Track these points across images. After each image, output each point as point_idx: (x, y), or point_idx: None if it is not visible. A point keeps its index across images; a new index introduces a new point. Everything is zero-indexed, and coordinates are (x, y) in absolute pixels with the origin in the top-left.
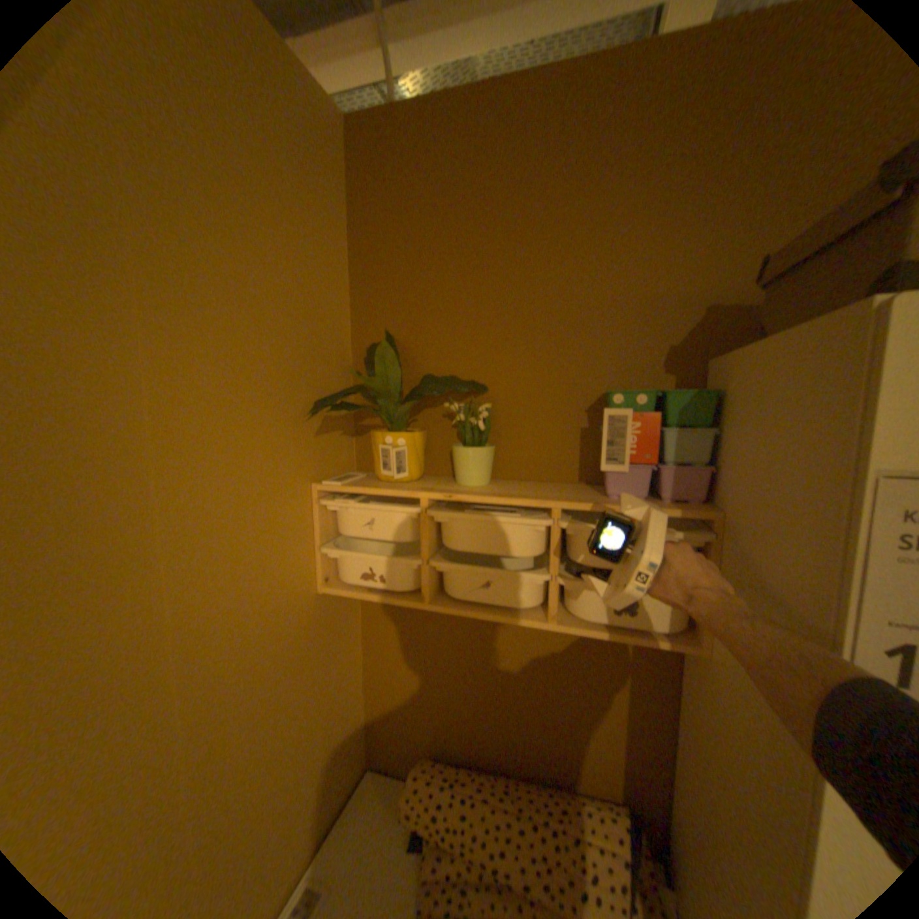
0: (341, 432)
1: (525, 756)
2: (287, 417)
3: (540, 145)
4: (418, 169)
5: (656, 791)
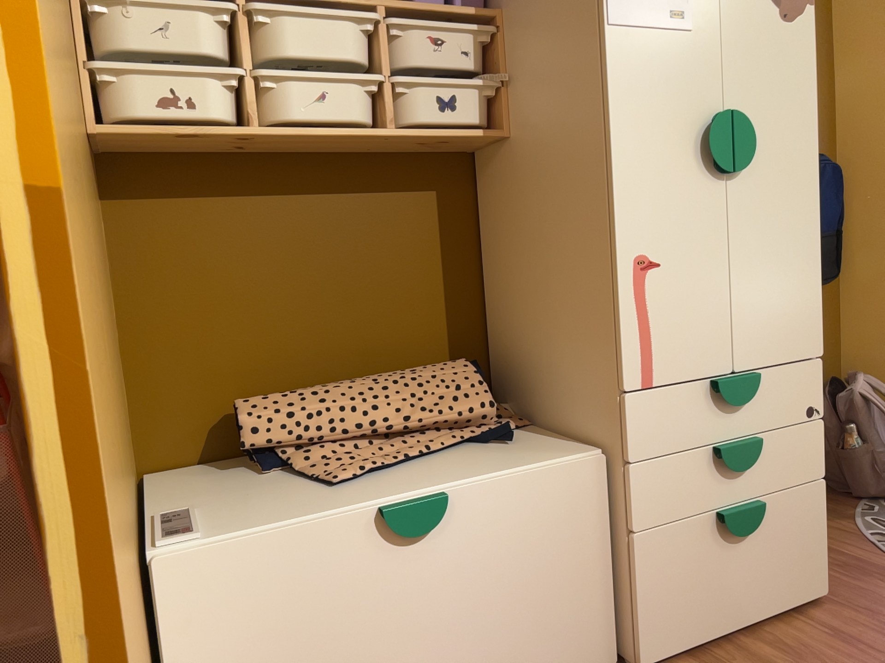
0: None
1: (355, 358)
2: None
3: None
4: None
5: (475, 341)
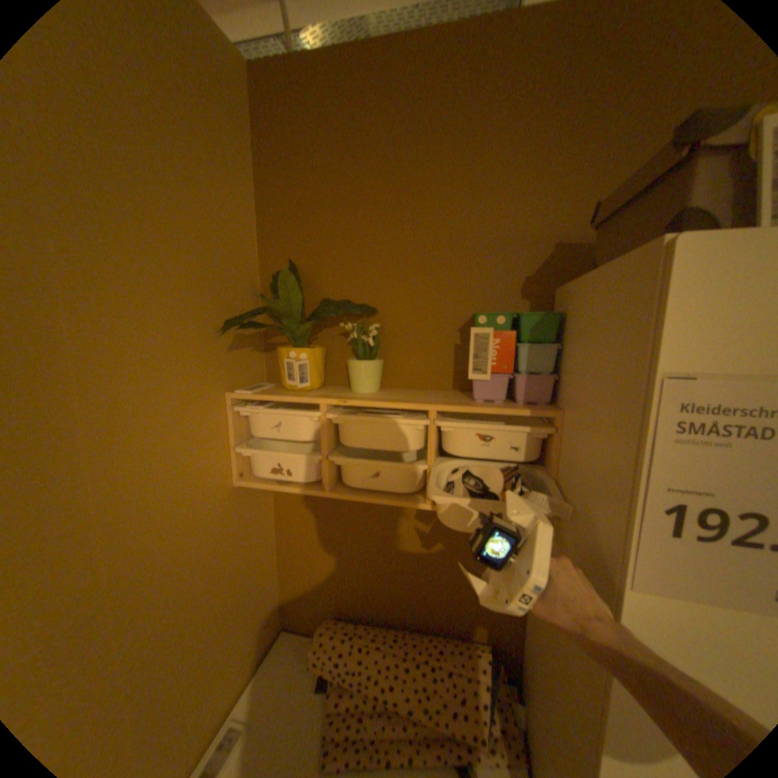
0: (252, 348)
1: (411, 612)
2: (201, 334)
3: (420, 100)
4: (315, 115)
5: (512, 632)
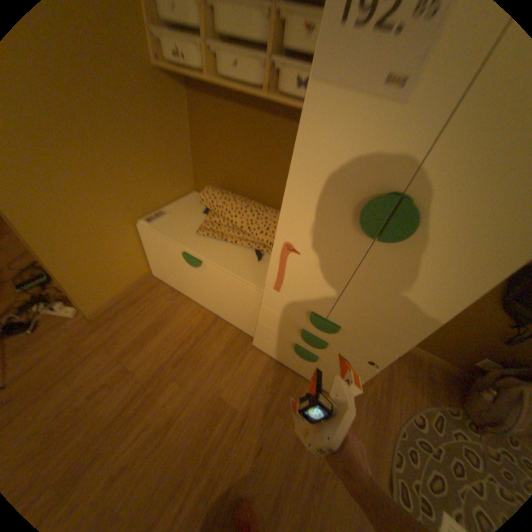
0: None
1: (258, 192)
2: None
3: None
4: None
5: None
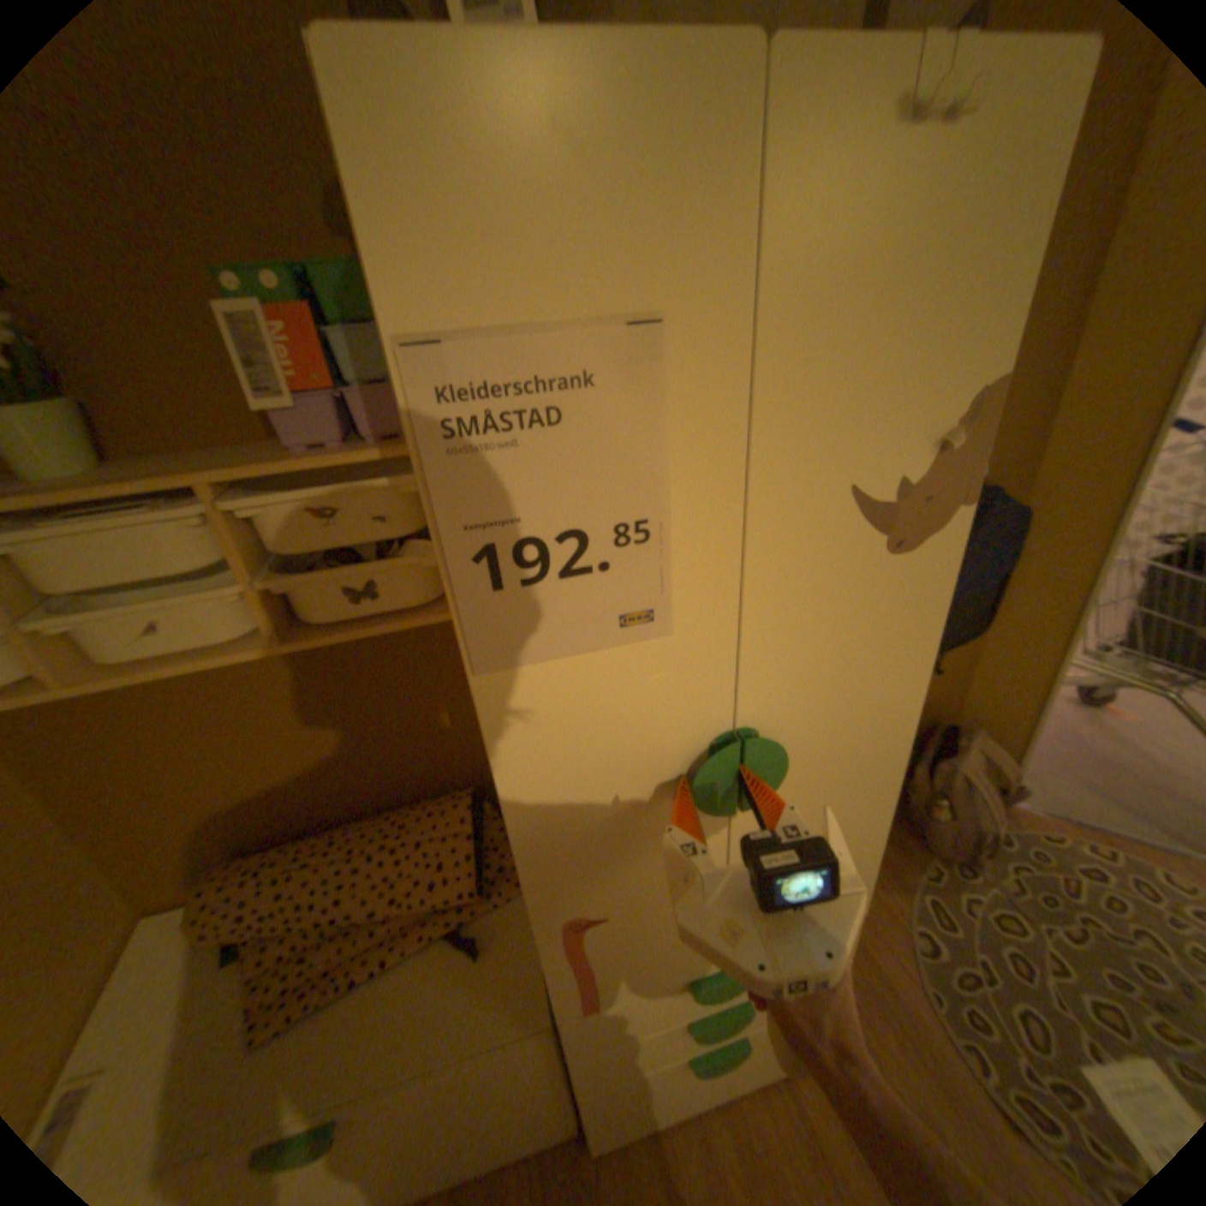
0: None
1: (349, 797)
2: None
3: None
4: None
5: None
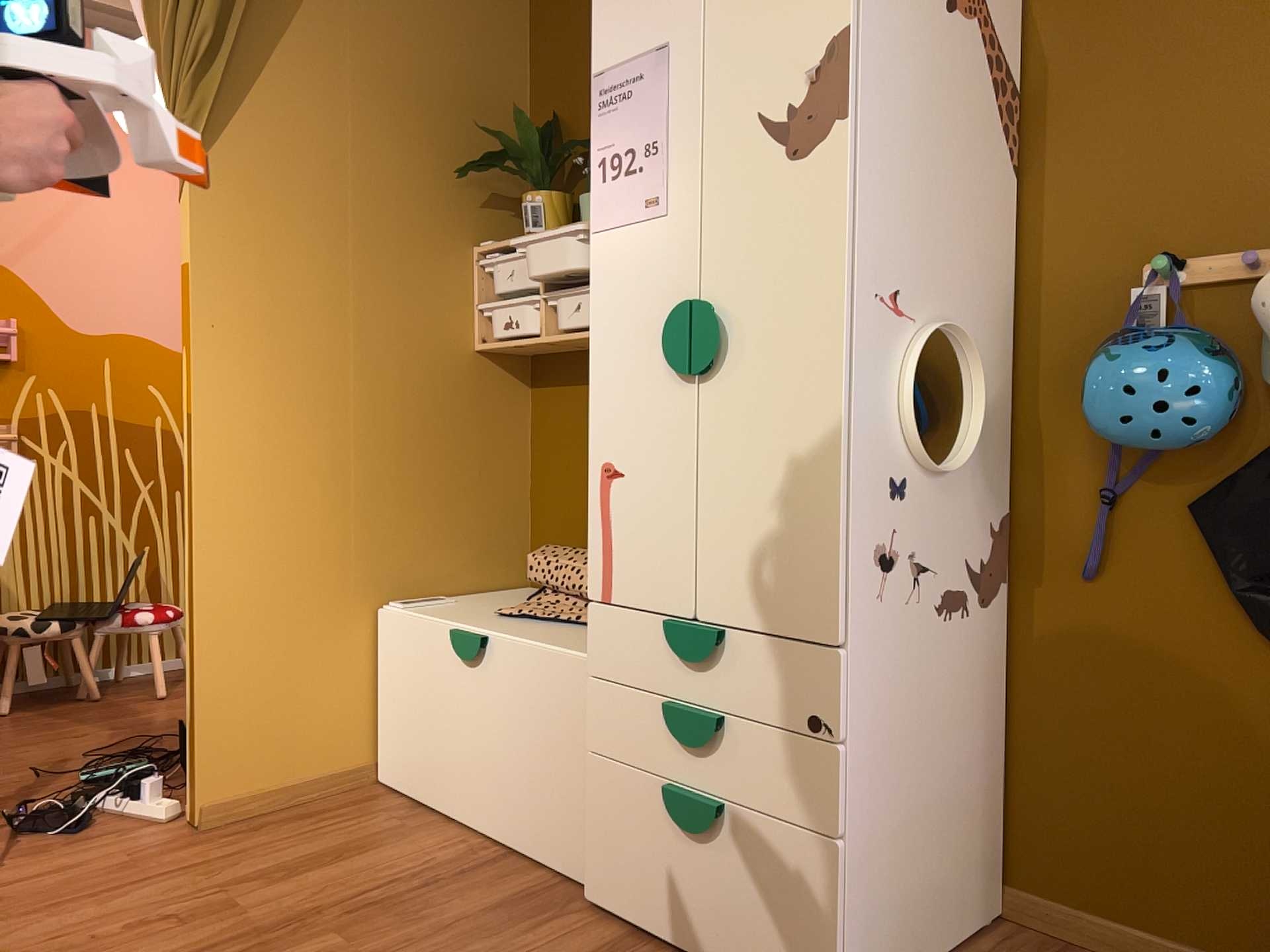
0: (511, 215)
1: None
2: (451, 184)
3: None
4: None
5: None
